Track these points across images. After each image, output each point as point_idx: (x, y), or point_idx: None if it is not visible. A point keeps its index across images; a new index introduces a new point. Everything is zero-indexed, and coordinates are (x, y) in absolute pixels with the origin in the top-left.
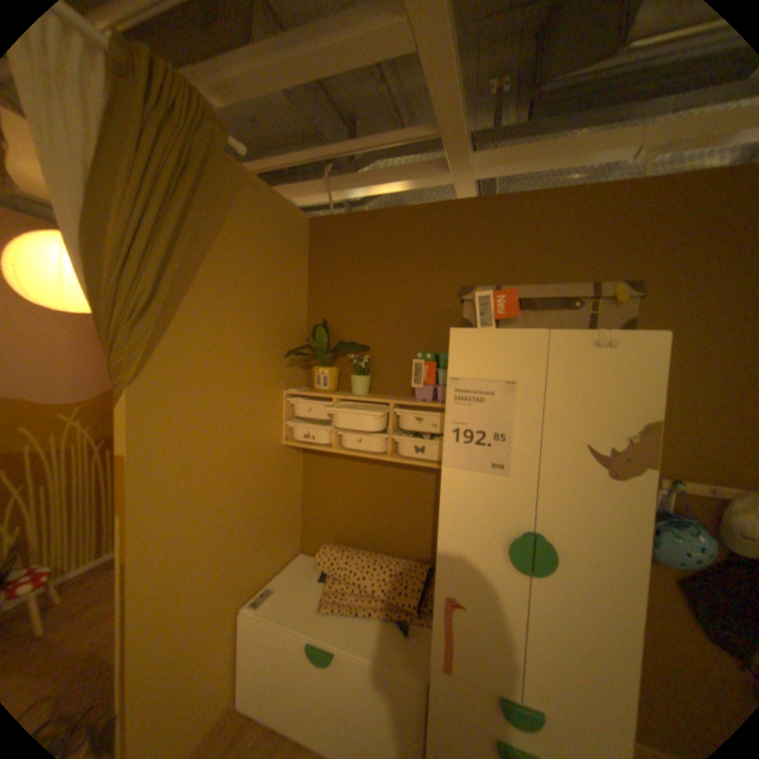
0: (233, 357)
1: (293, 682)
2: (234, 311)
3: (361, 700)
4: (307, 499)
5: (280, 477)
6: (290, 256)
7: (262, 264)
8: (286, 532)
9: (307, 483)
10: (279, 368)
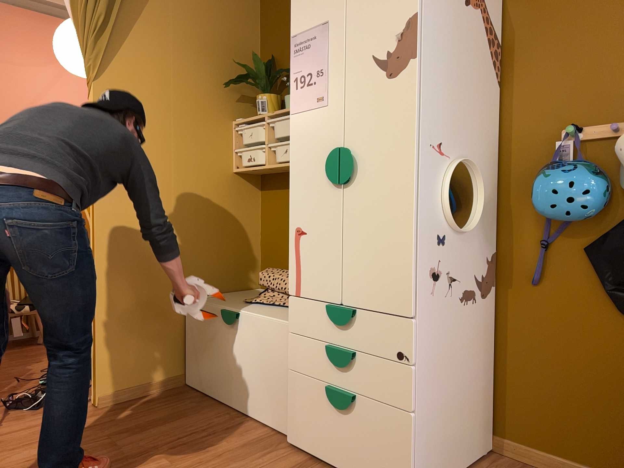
0: (178, 80)
1: (216, 346)
2: (178, 43)
3: (255, 349)
4: (263, 234)
5: (231, 201)
6: (237, 2)
7: (206, 7)
8: (241, 259)
9: (263, 218)
10: (227, 100)
